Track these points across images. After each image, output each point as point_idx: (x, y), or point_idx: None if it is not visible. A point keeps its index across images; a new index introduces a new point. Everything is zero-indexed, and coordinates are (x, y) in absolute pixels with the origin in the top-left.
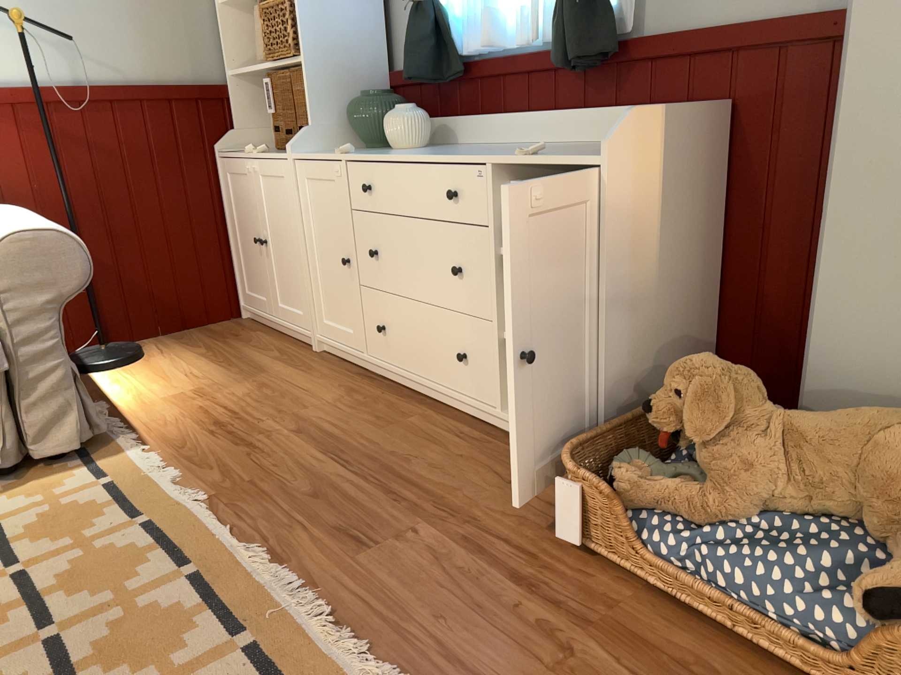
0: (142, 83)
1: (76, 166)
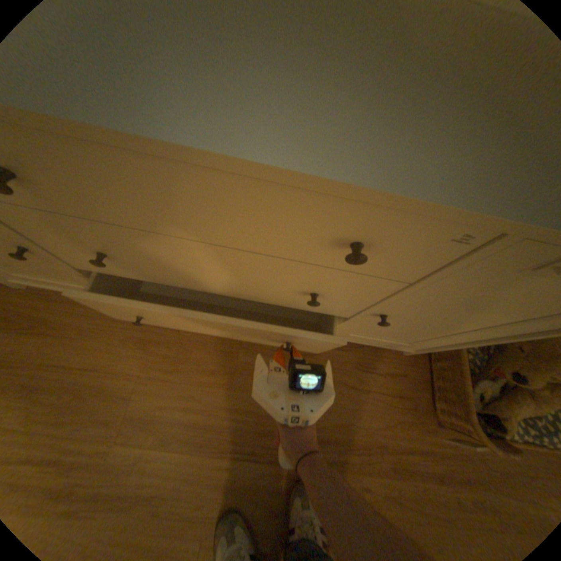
0: None
1: None
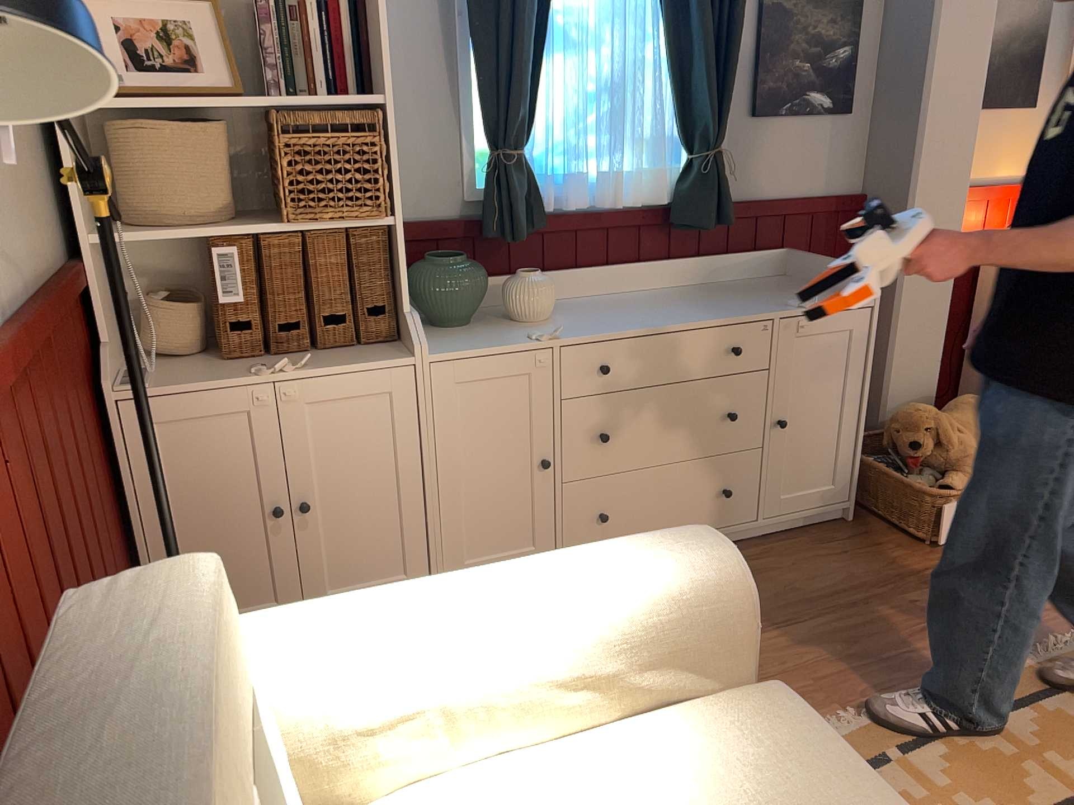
0: (28, 278)
1: (40, 501)
